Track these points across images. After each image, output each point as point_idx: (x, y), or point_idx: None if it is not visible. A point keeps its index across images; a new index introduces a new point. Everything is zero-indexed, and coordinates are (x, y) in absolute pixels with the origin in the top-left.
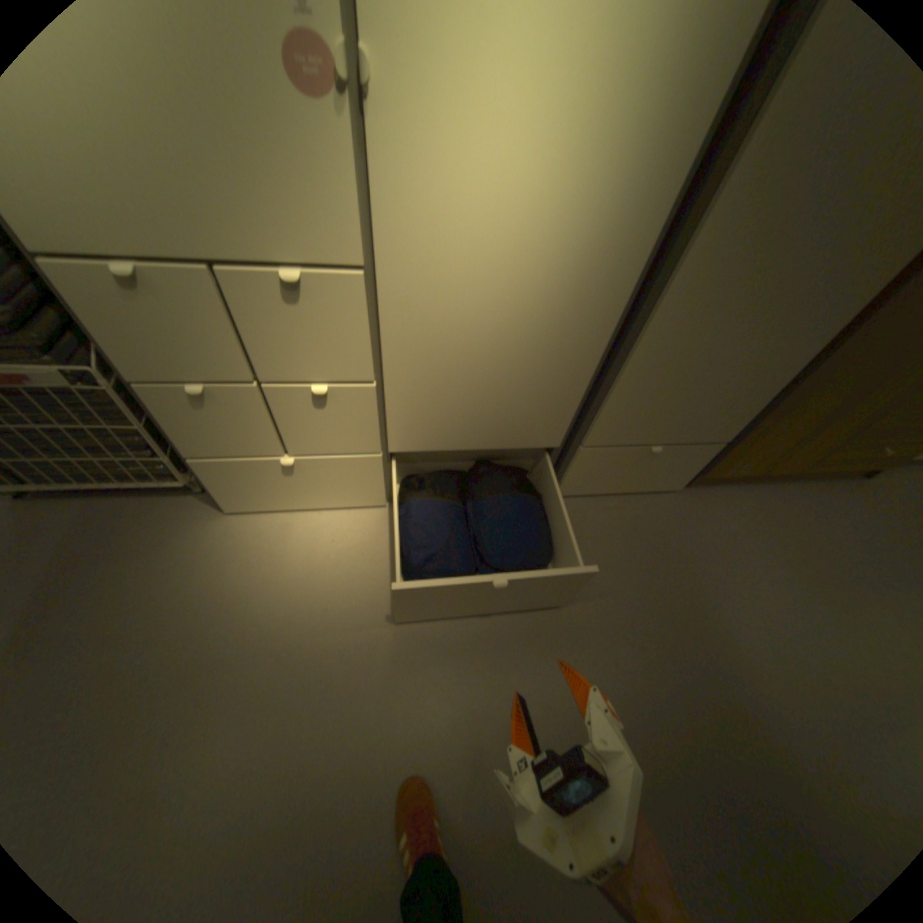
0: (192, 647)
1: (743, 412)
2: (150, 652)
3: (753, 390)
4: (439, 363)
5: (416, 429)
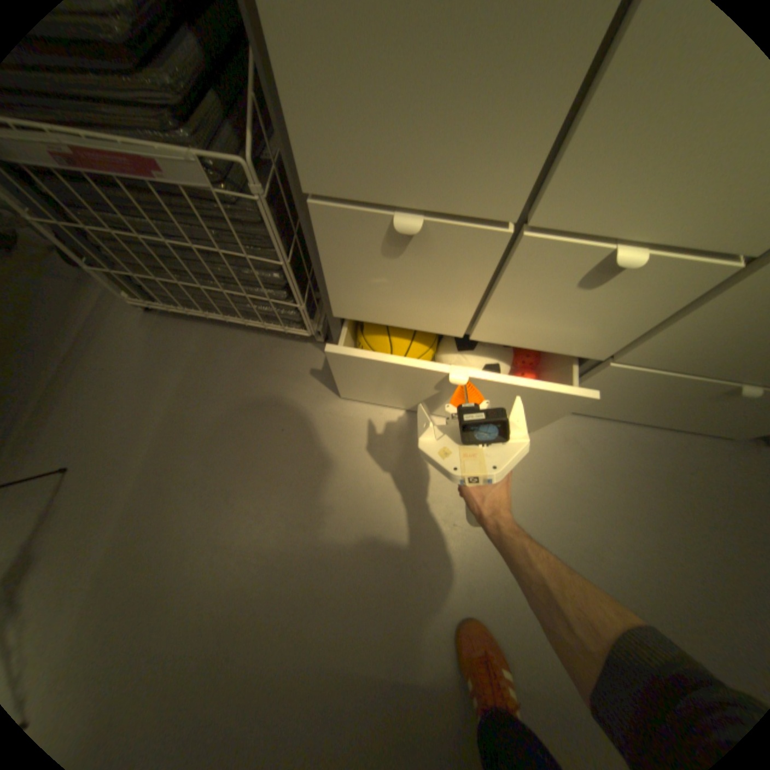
0: (310, 528)
1: None
2: (268, 522)
3: None
4: None
5: (708, 342)
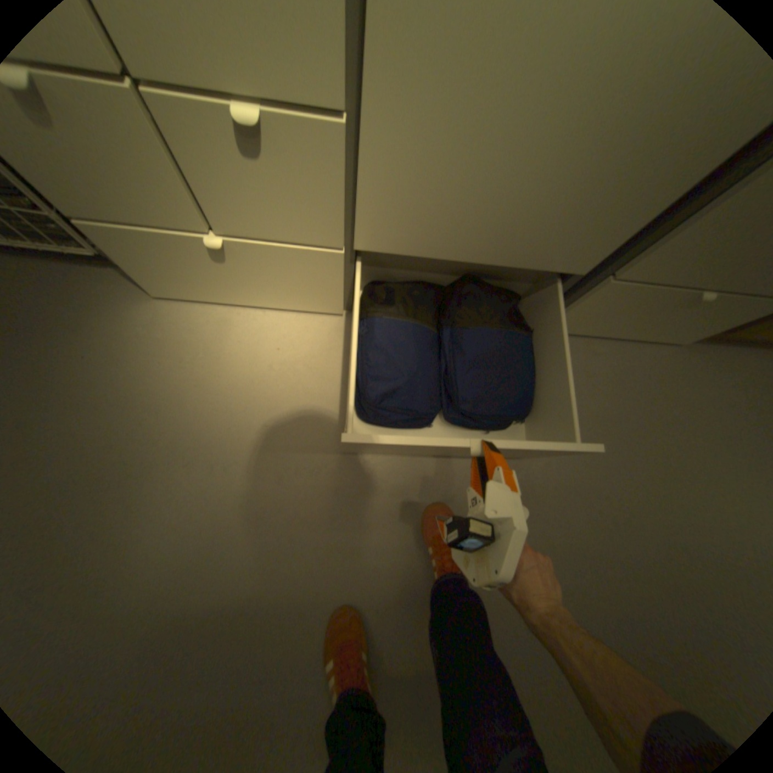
0: (118, 446)
1: None
2: (73, 446)
3: None
4: (473, 80)
5: (399, 217)
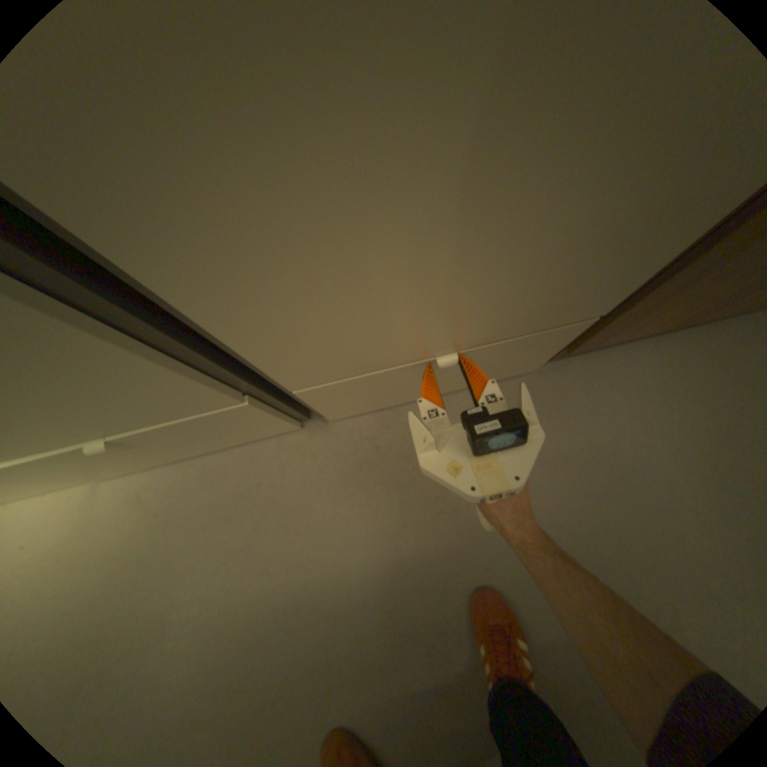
0: None
1: (630, 266)
2: None
3: (655, 213)
4: None
5: None
